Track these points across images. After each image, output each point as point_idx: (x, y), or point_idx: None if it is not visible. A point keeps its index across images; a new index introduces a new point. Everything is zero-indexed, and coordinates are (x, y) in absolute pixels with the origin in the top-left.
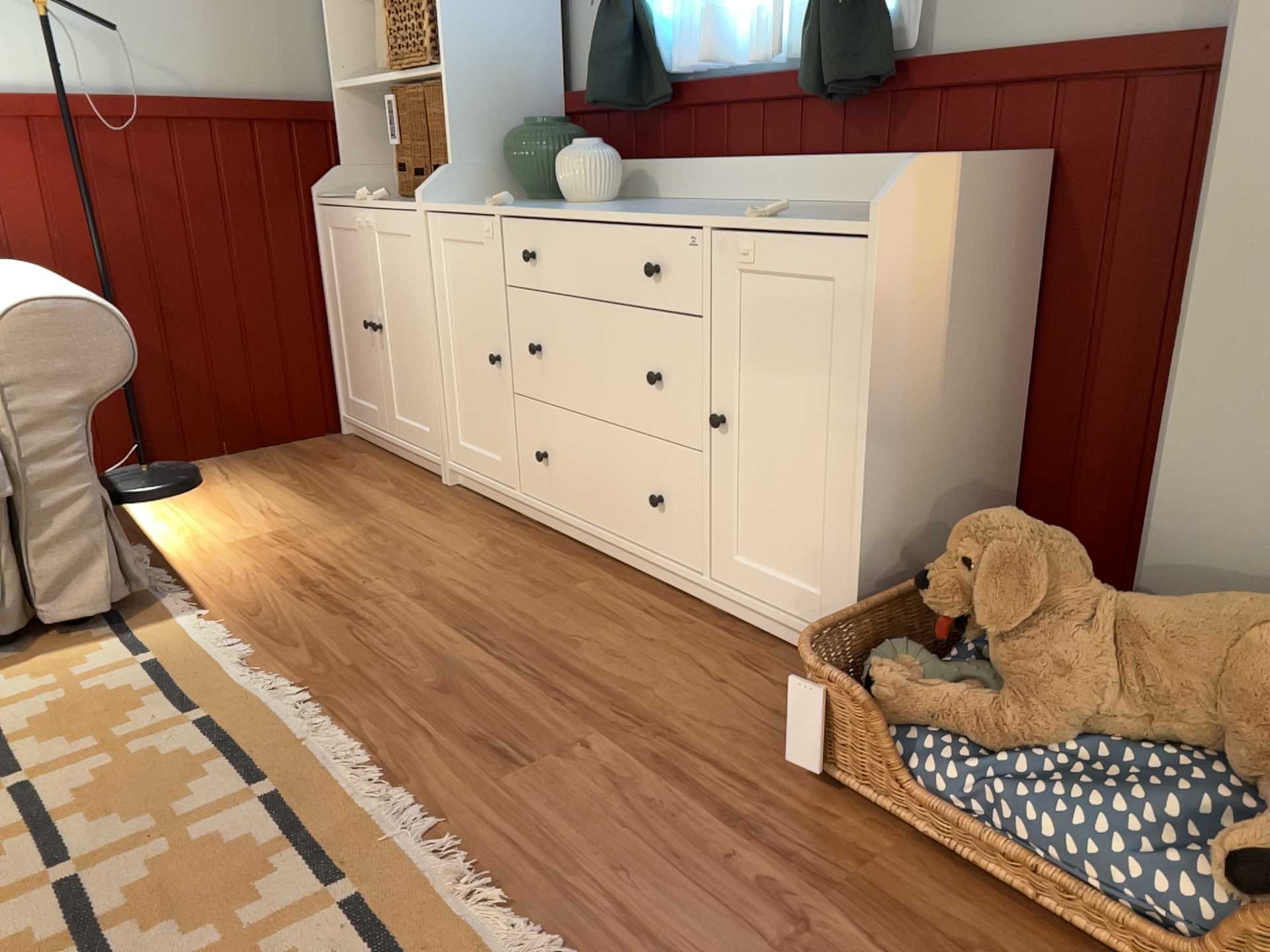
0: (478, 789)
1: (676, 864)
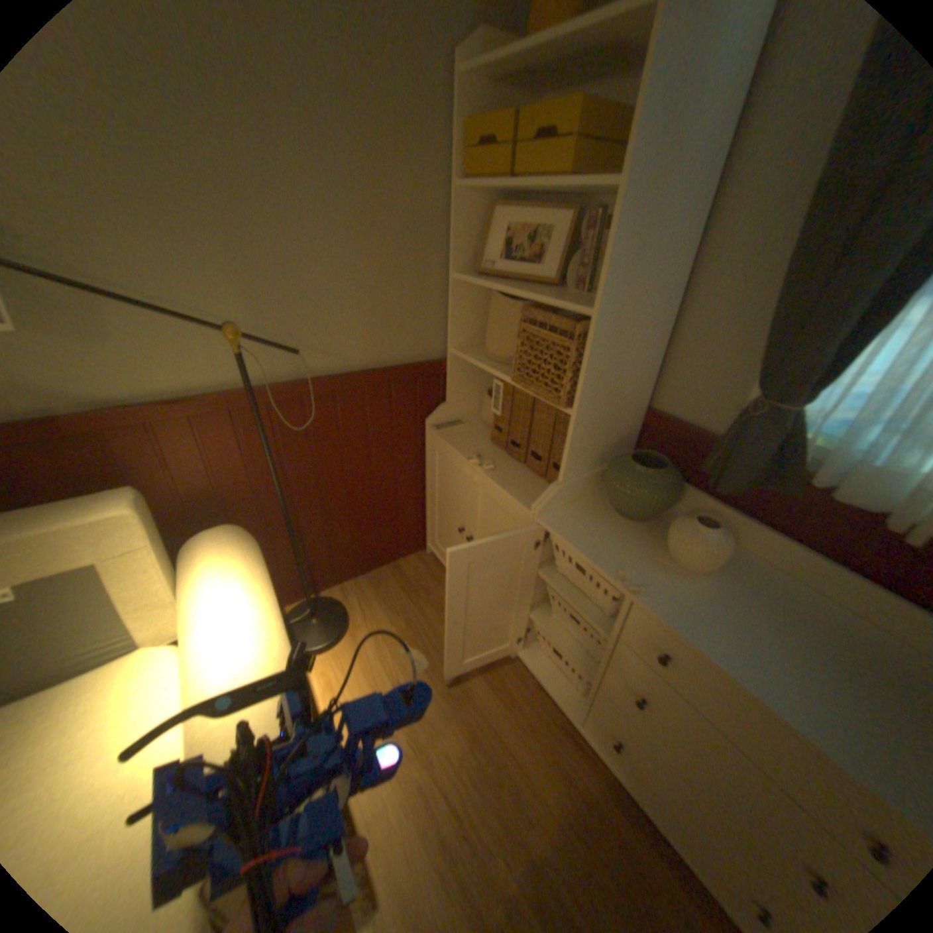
0: None
1: None
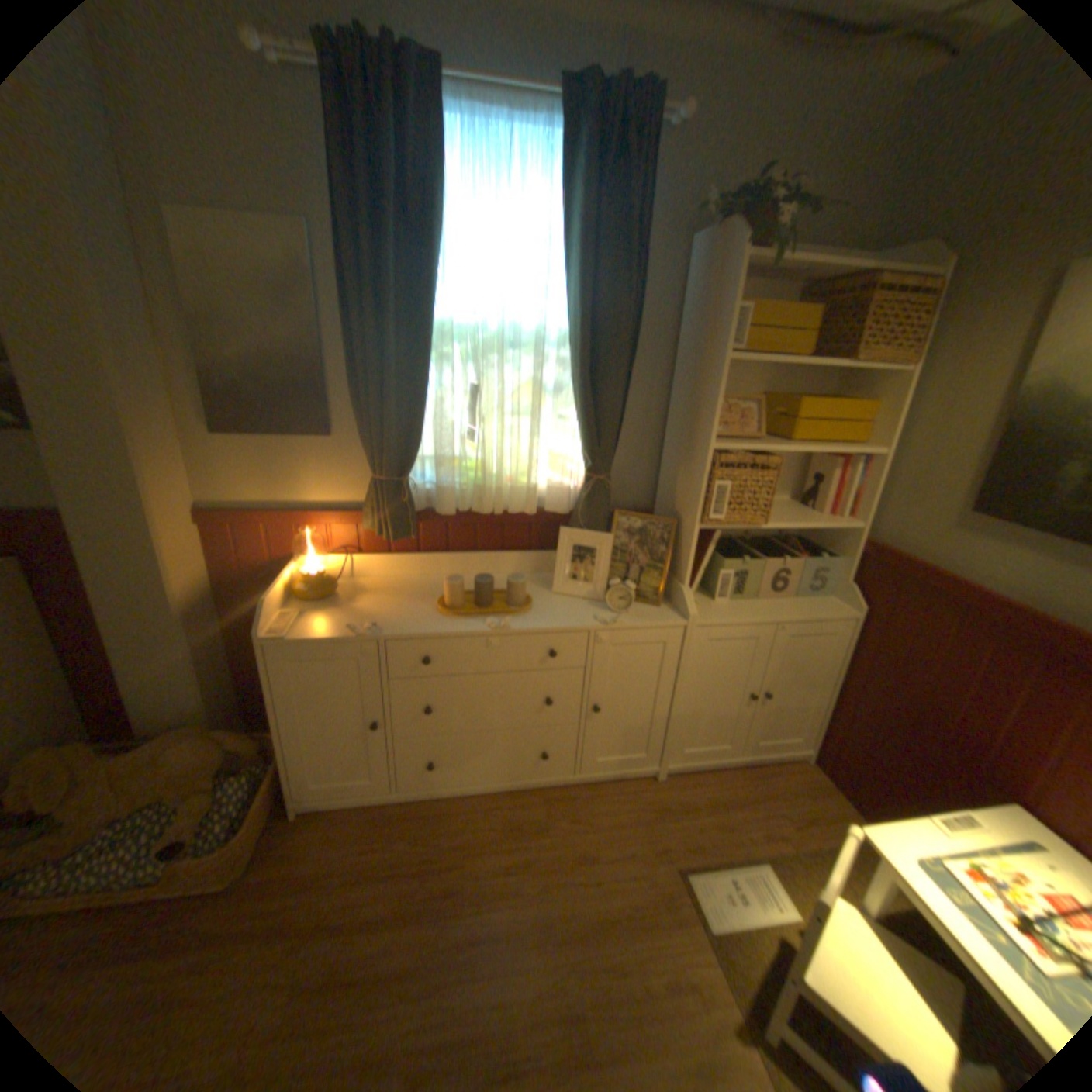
0: None
1: None
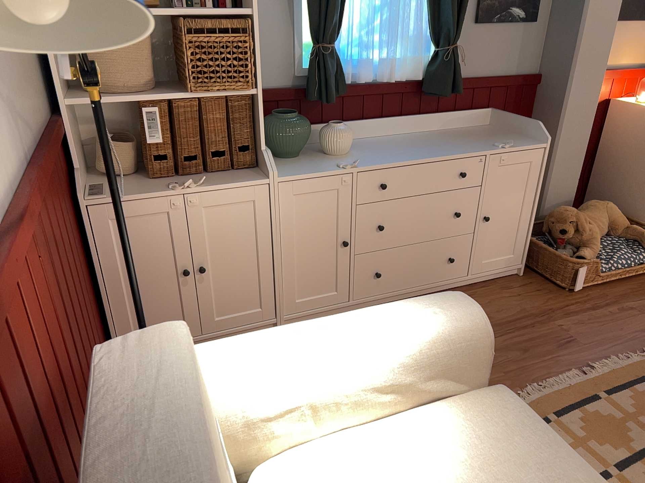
0: (589, 350)
1: (616, 321)
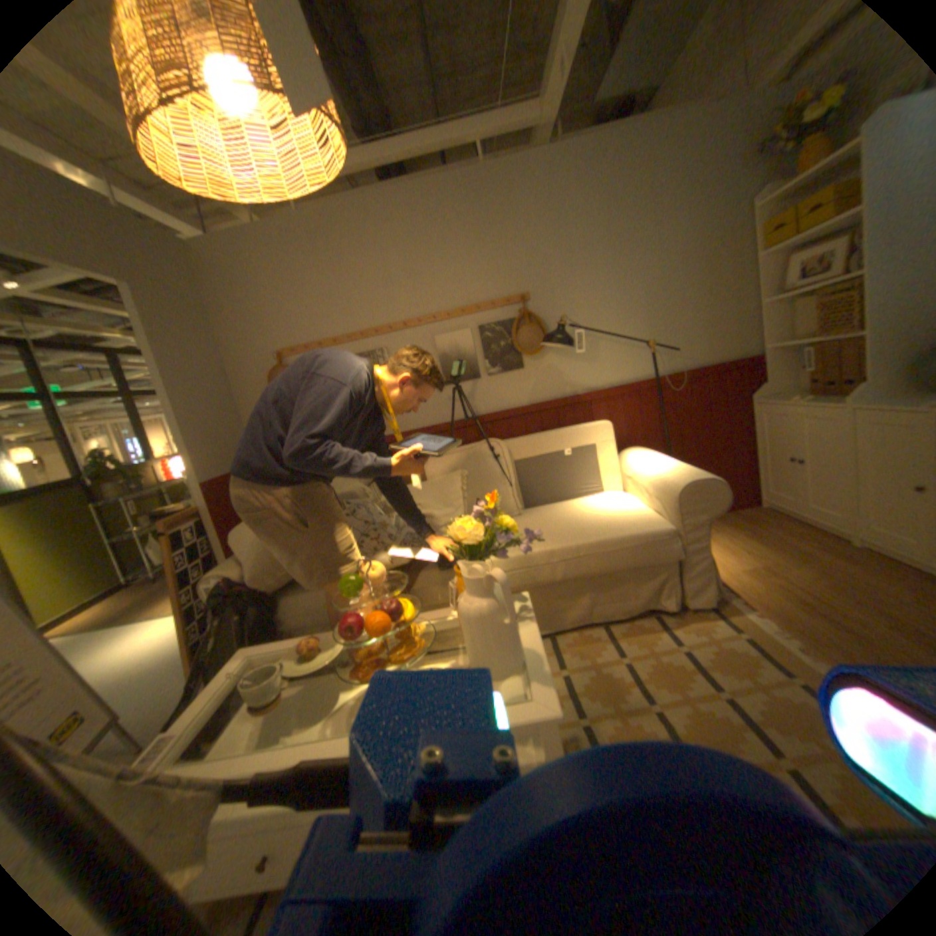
0: None
1: None
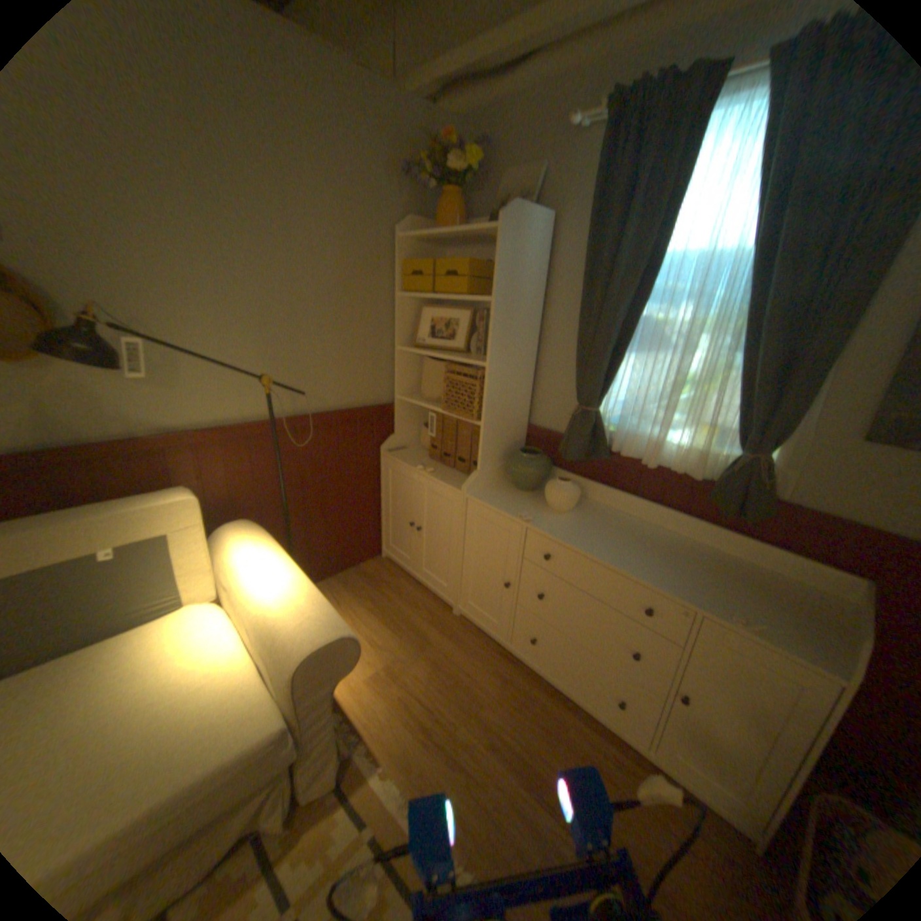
0: None
1: None
